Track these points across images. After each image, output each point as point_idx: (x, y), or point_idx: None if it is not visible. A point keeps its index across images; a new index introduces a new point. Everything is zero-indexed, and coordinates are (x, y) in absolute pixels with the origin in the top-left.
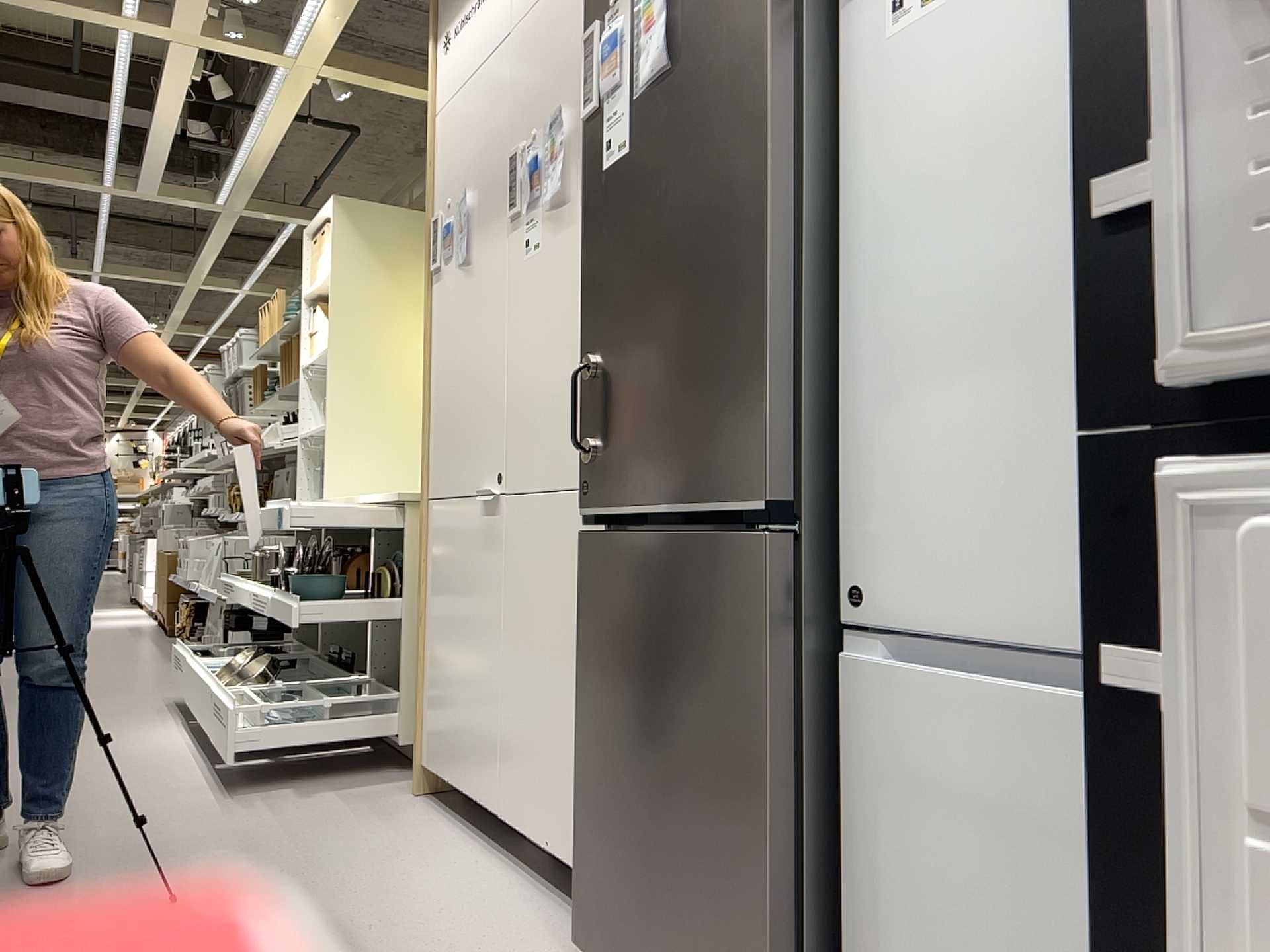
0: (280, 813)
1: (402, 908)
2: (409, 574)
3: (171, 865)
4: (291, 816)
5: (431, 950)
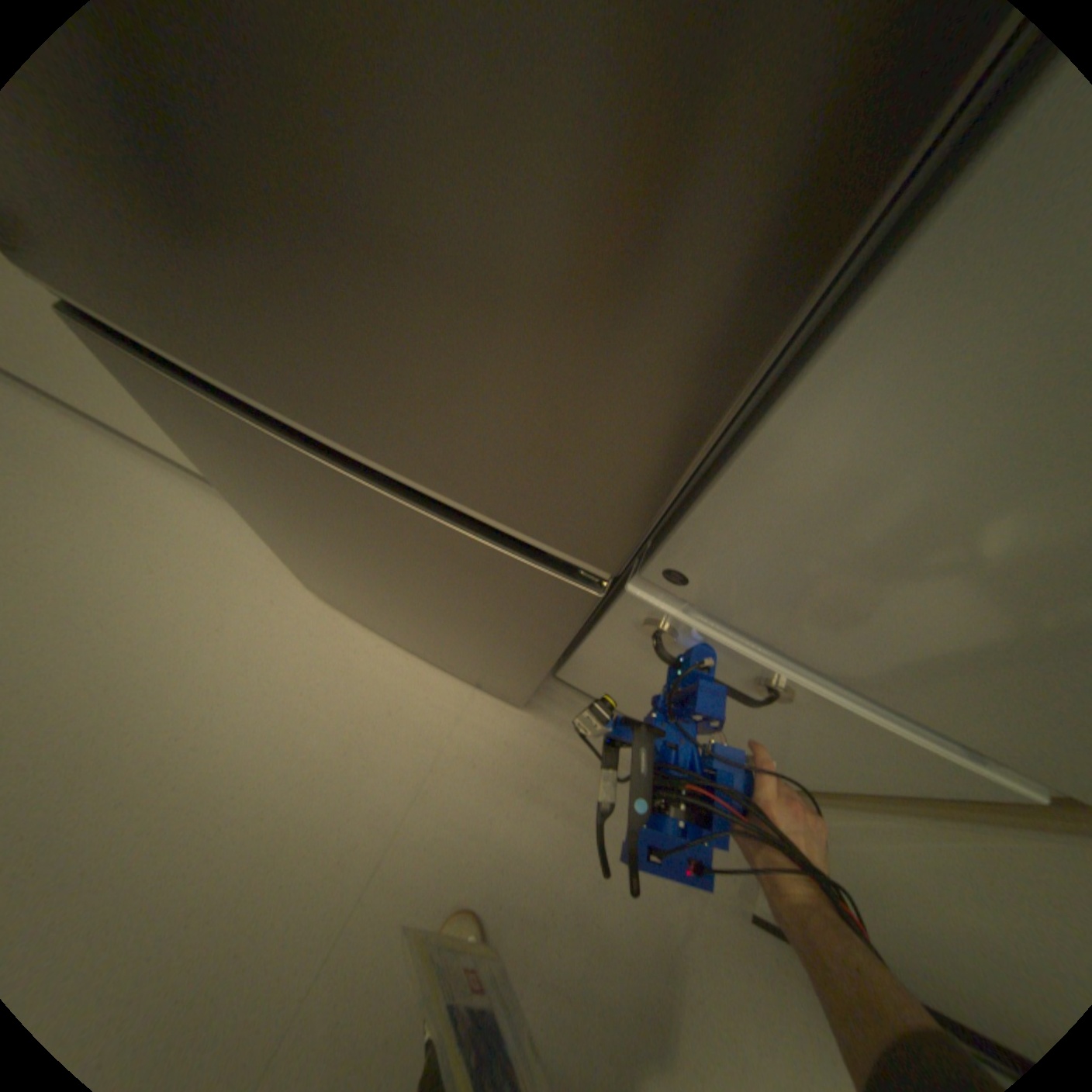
0: None
1: (102, 573)
2: None
3: None
4: None
5: (176, 621)
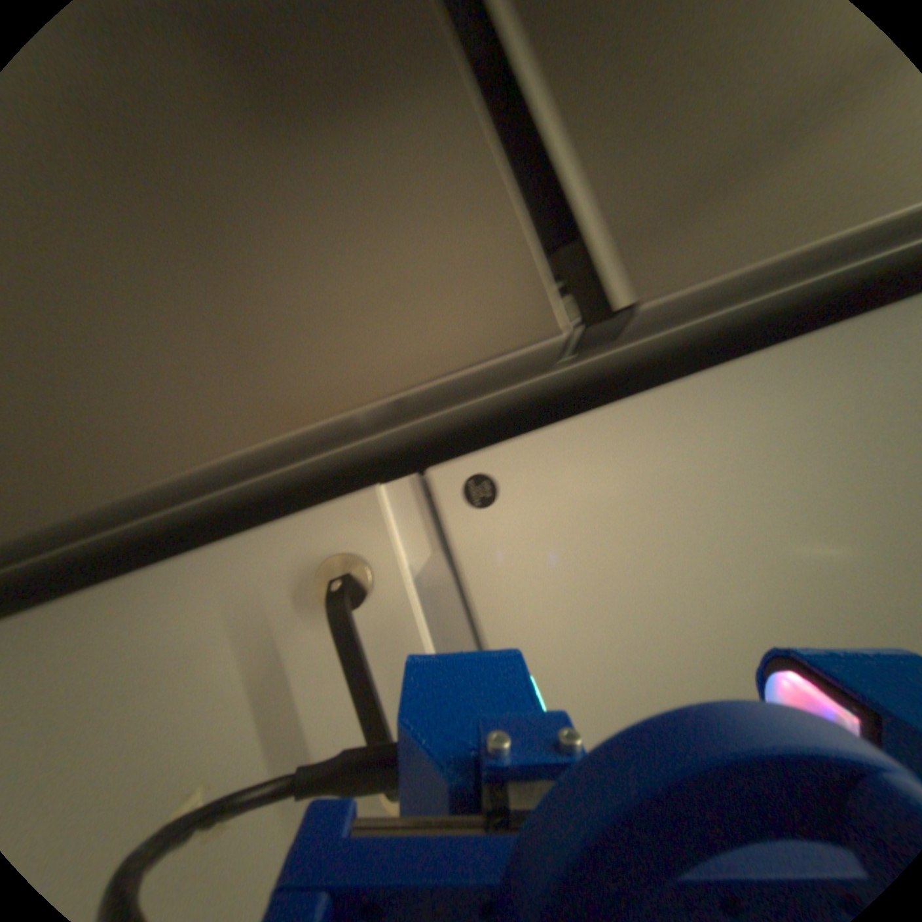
0: None
1: None
2: None
3: None
4: None
5: None
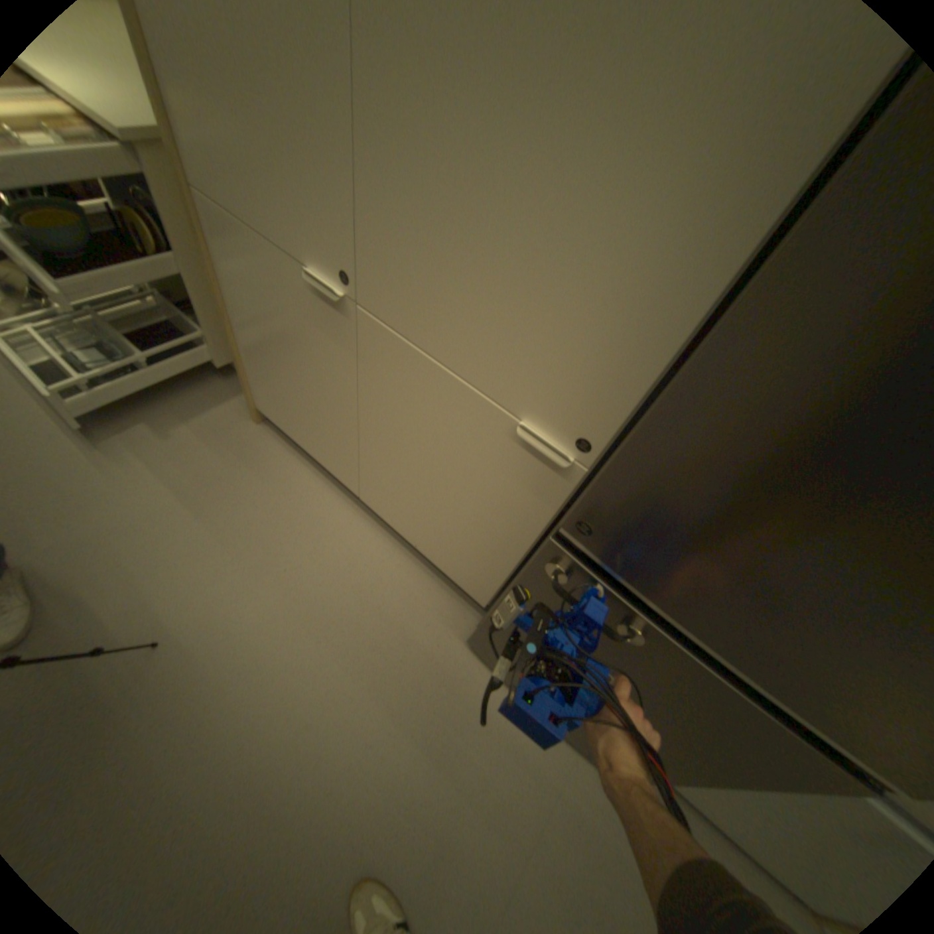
0: (157, 467)
1: (330, 599)
2: (173, 229)
3: (110, 579)
4: (169, 471)
5: (375, 648)
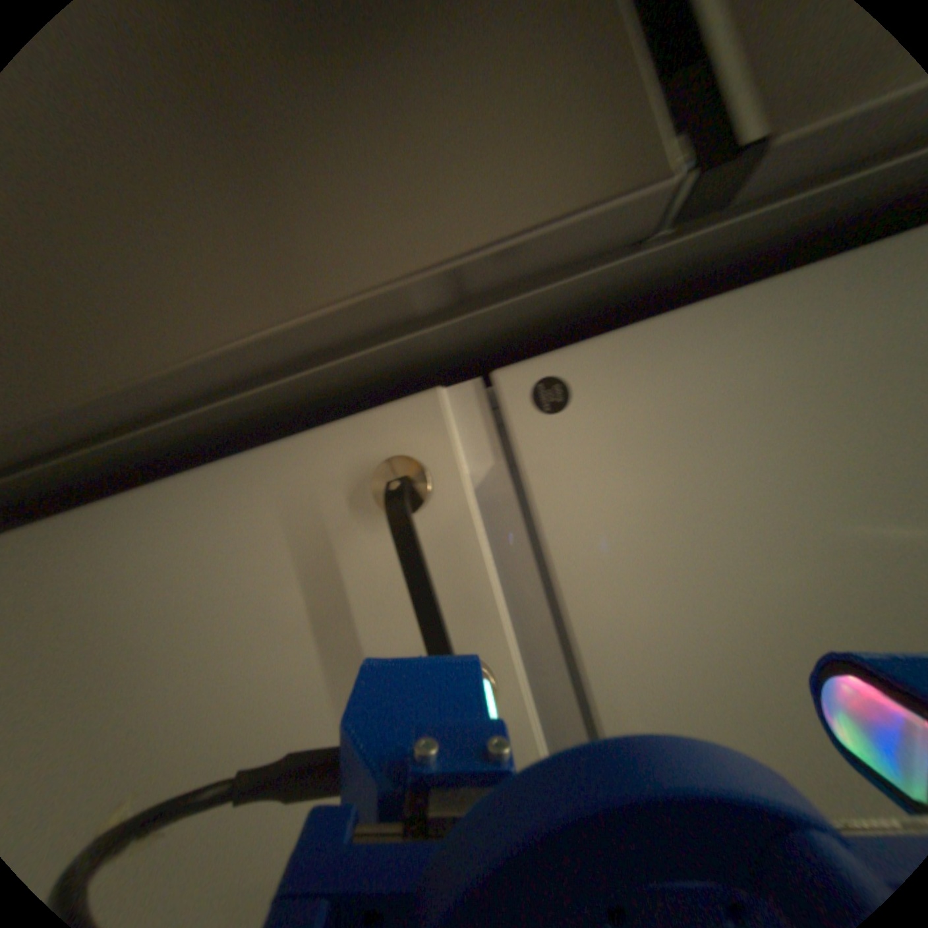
0: None
1: None
2: None
3: None
4: None
5: None
